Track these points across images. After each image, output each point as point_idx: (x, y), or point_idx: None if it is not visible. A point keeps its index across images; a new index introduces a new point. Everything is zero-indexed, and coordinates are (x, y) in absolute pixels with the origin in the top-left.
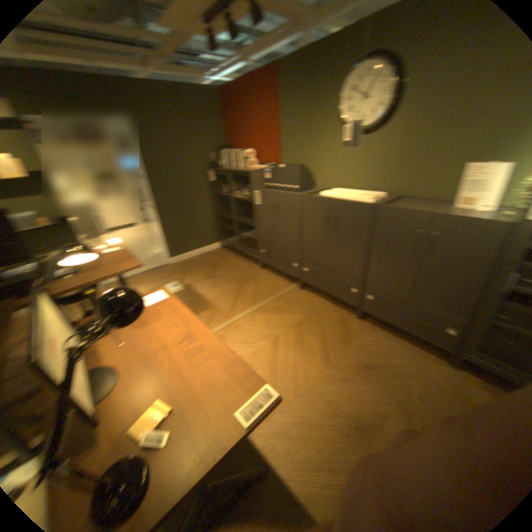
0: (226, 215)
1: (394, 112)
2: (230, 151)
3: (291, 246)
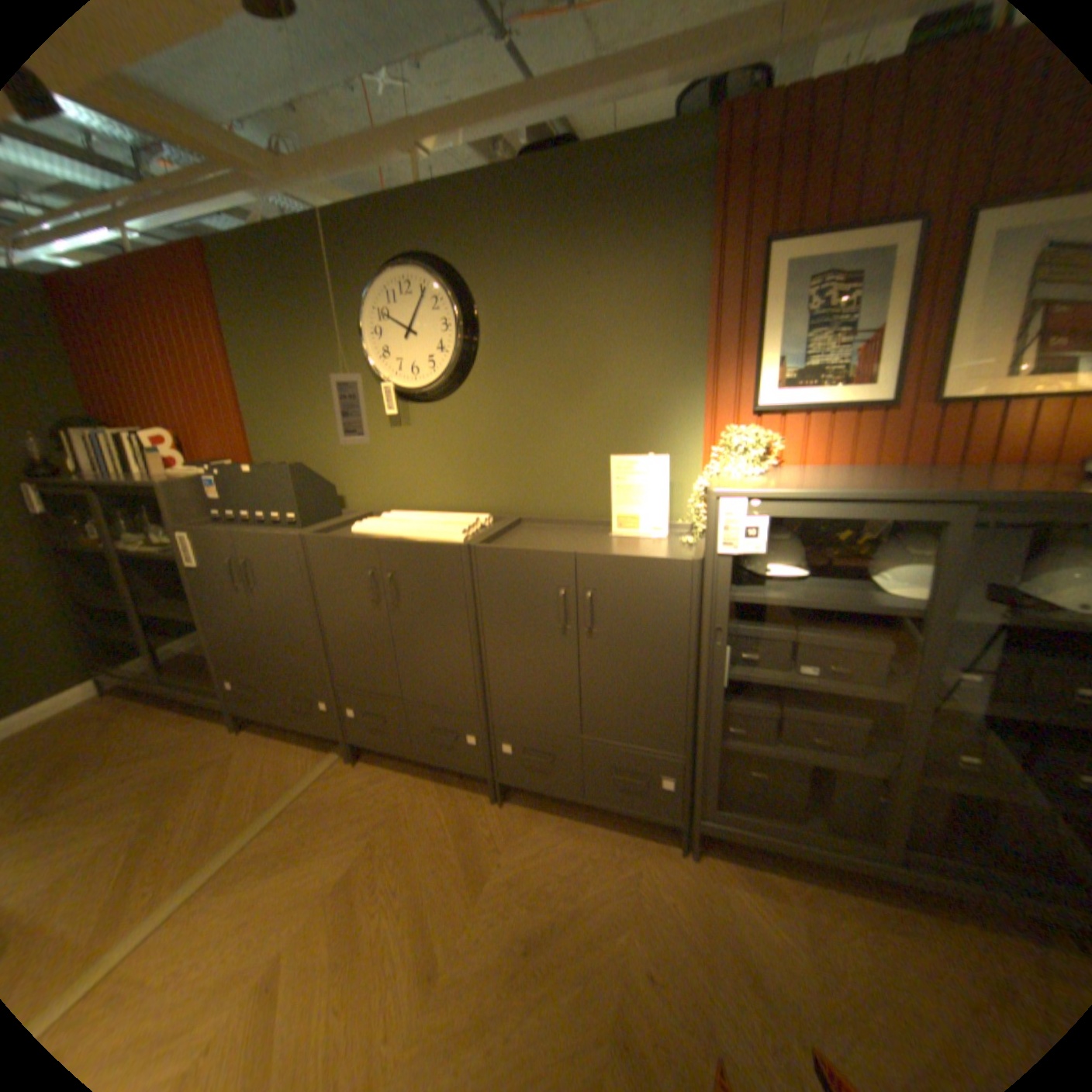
0: (112, 602)
1: (474, 365)
2: (104, 433)
3: (306, 662)
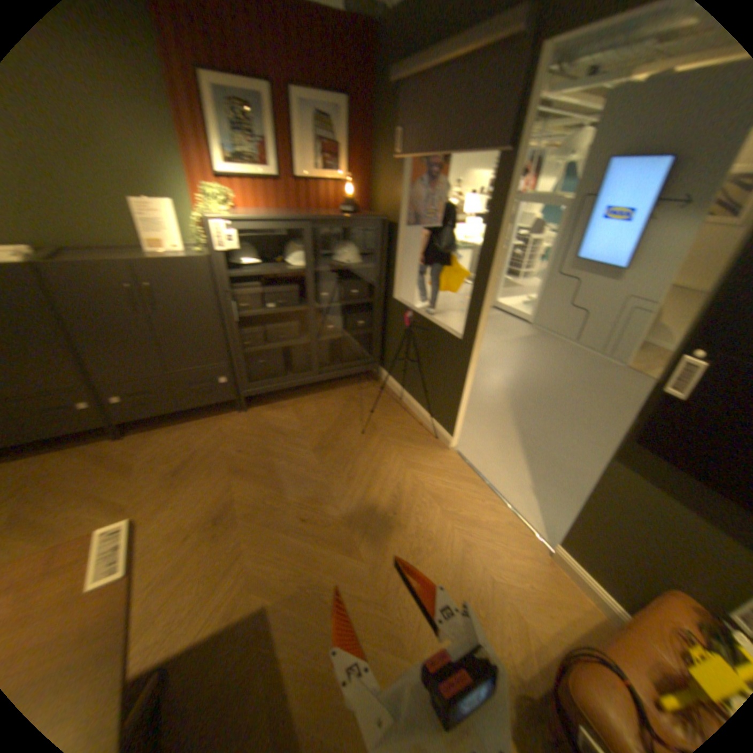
0: None
1: None
2: None
3: None
